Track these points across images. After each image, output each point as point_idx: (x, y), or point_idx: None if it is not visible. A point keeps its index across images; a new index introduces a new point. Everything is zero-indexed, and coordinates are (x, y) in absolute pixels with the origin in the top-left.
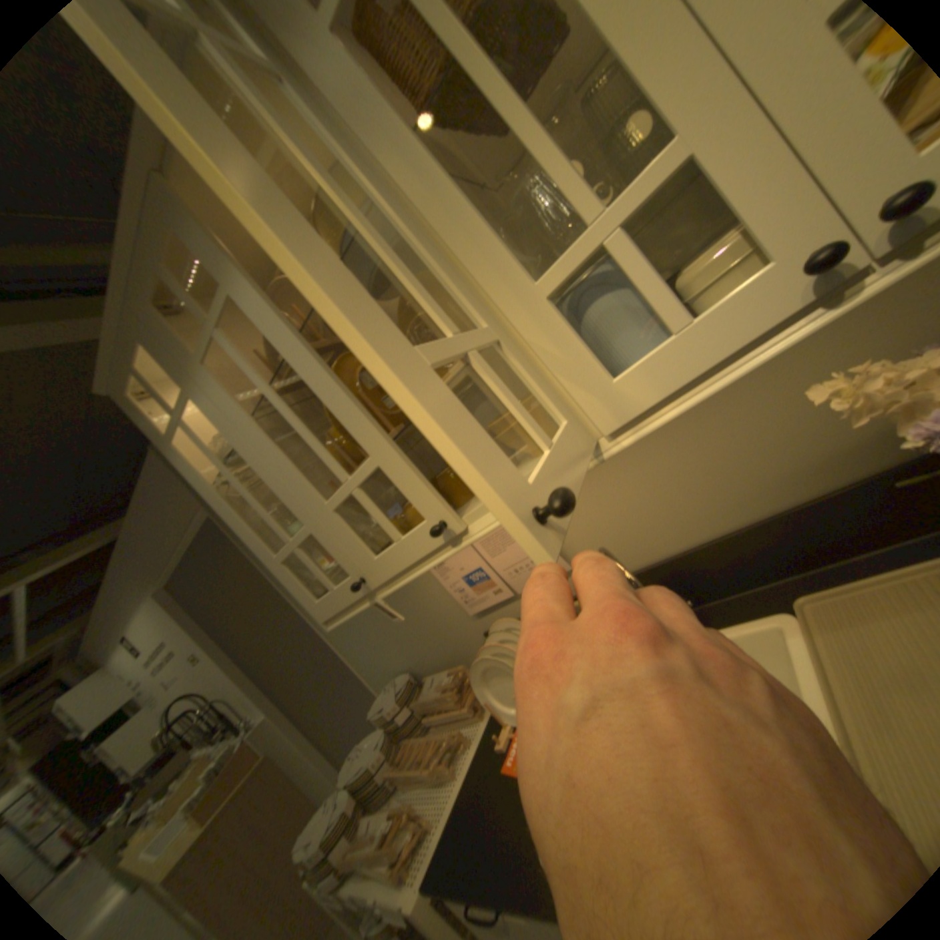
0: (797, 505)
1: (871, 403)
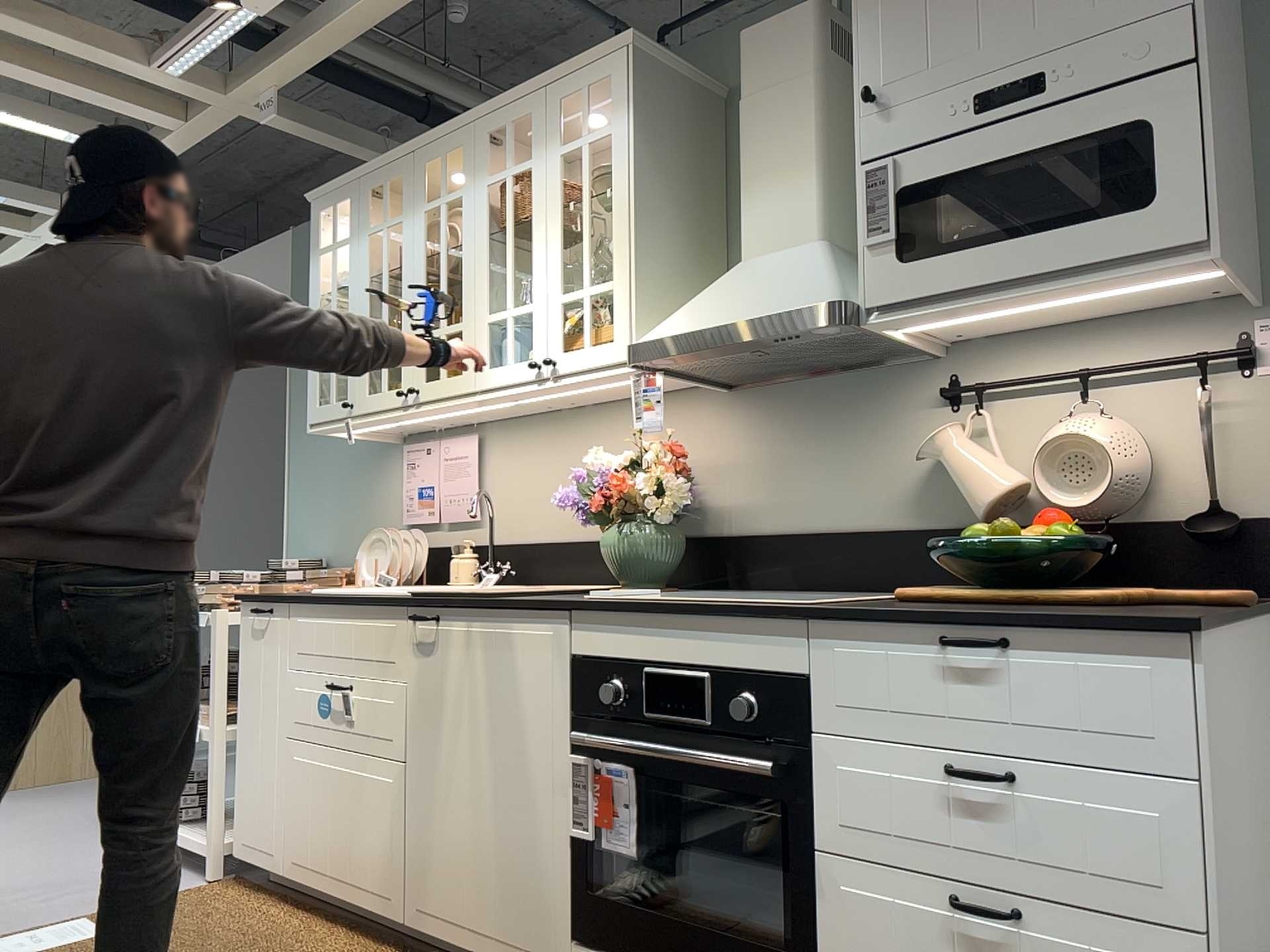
0: (590, 539)
1: (597, 467)
